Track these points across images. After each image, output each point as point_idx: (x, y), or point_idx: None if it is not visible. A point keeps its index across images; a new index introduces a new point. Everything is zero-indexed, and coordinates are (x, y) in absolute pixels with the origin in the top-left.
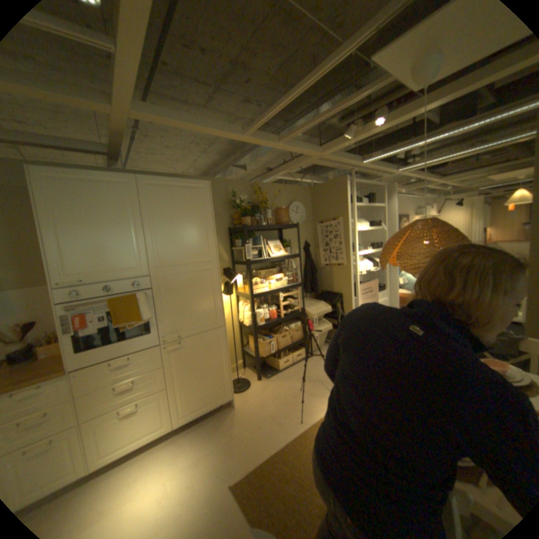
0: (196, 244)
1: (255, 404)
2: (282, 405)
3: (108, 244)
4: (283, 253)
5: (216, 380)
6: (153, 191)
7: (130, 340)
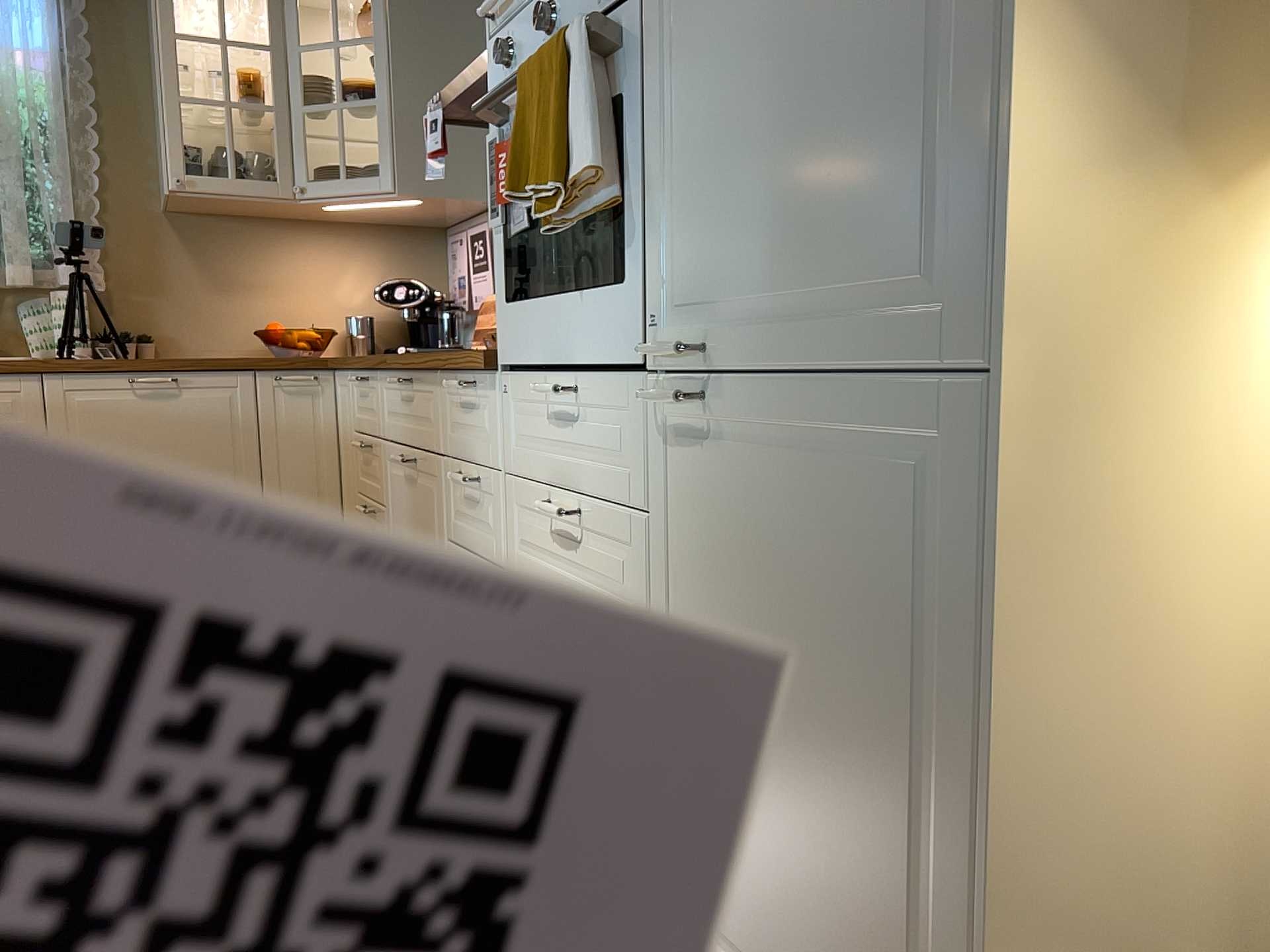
0: None
1: None
2: None
3: None
4: None
5: (886, 904)
6: None
7: (589, 294)
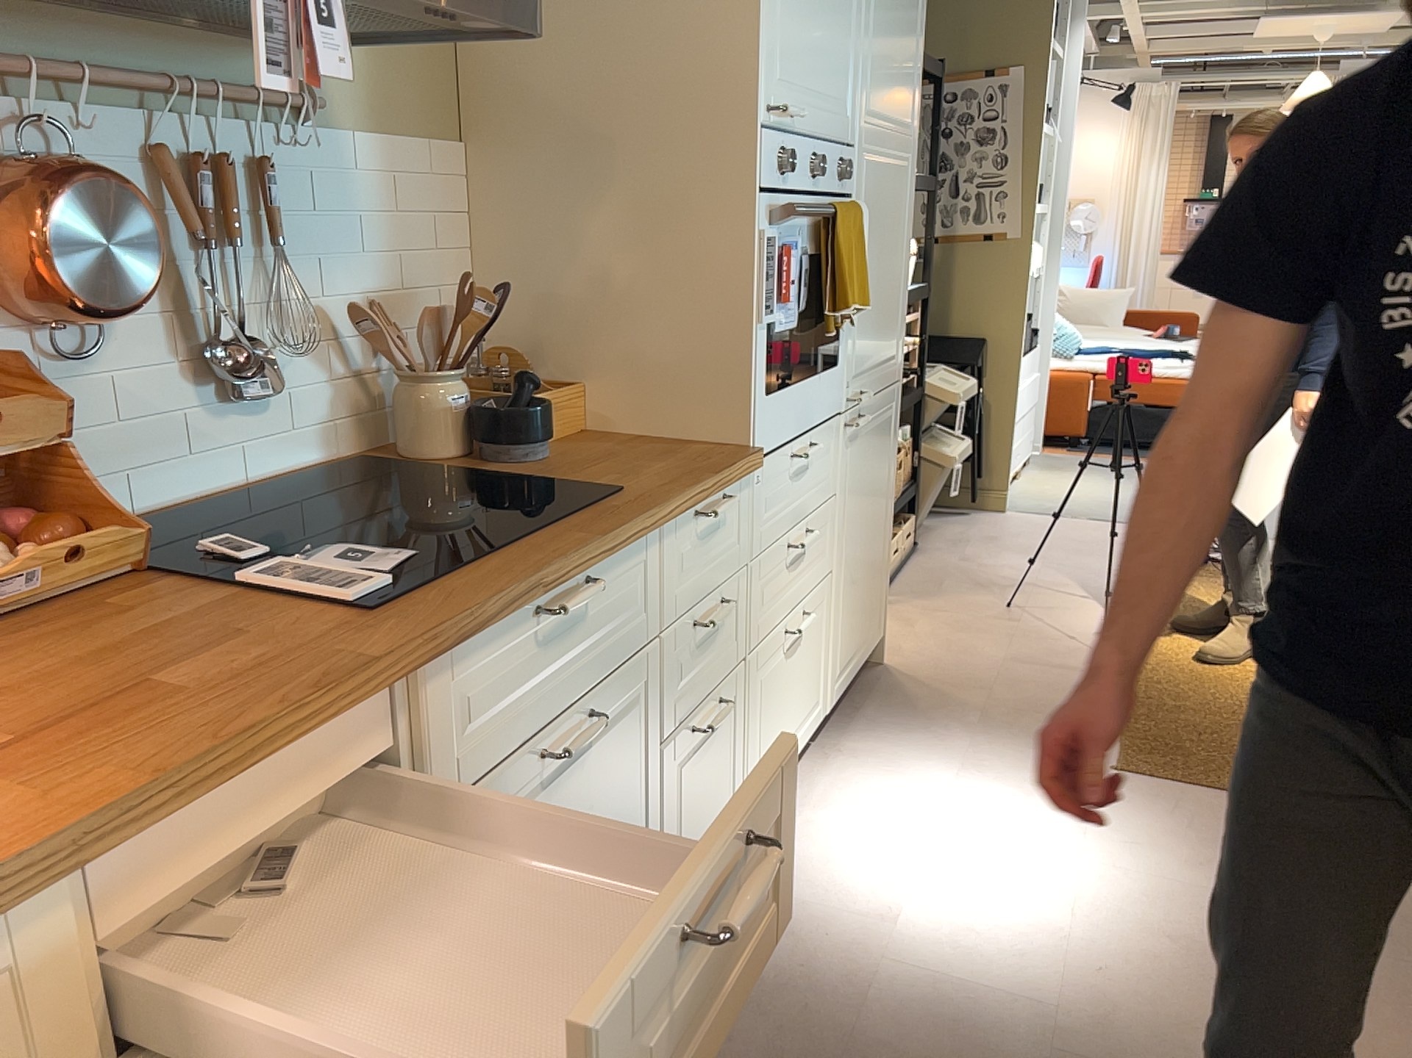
0: (908, 61)
1: (927, 645)
2: (1002, 634)
3: None
4: None
5: (878, 561)
6: None
7: (819, 375)
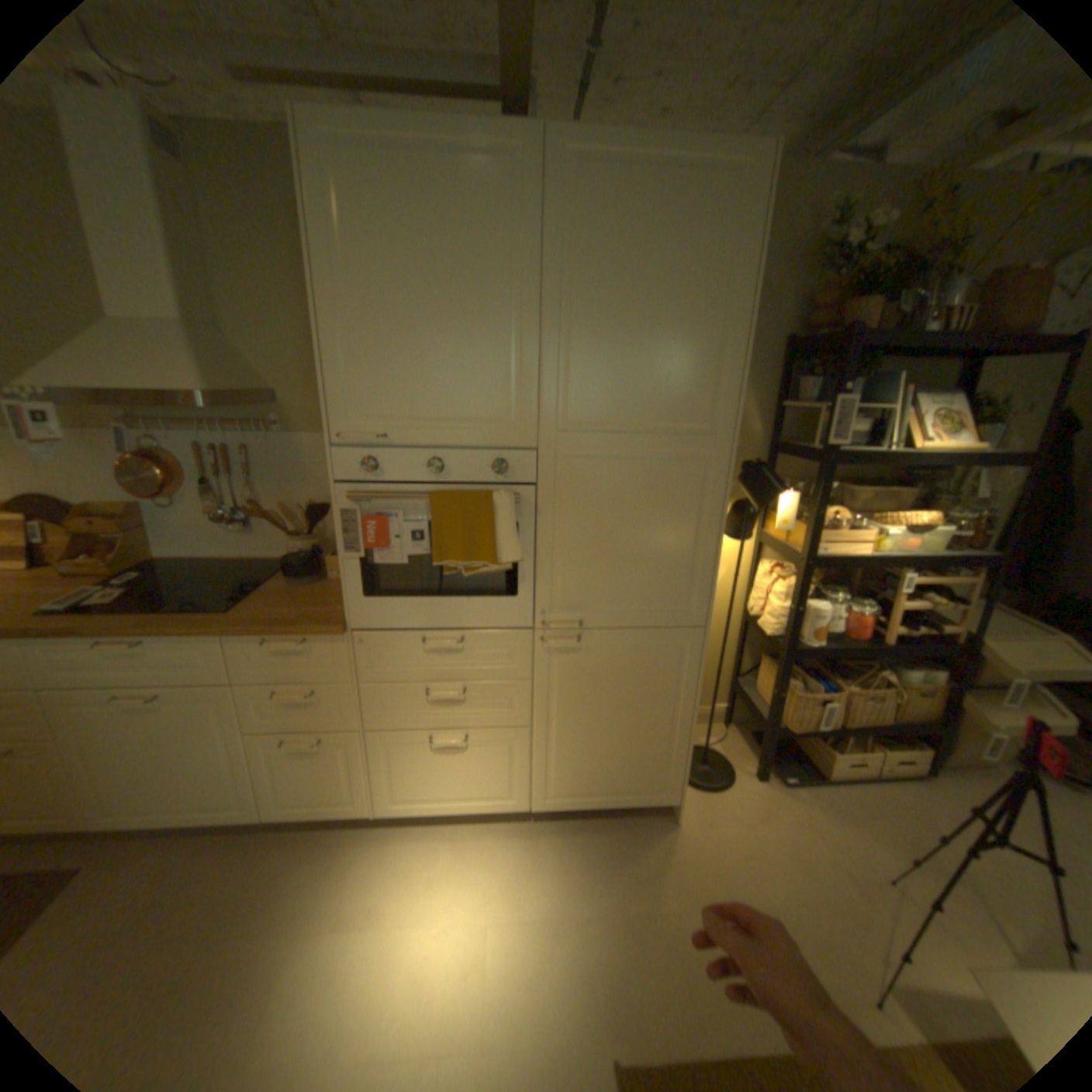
0: (683, 371)
1: (738, 844)
2: (822, 896)
3: (451, 345)
4: (973, 440)
5: (651, 750)
6: (589, 178)
7: (472, 598)
